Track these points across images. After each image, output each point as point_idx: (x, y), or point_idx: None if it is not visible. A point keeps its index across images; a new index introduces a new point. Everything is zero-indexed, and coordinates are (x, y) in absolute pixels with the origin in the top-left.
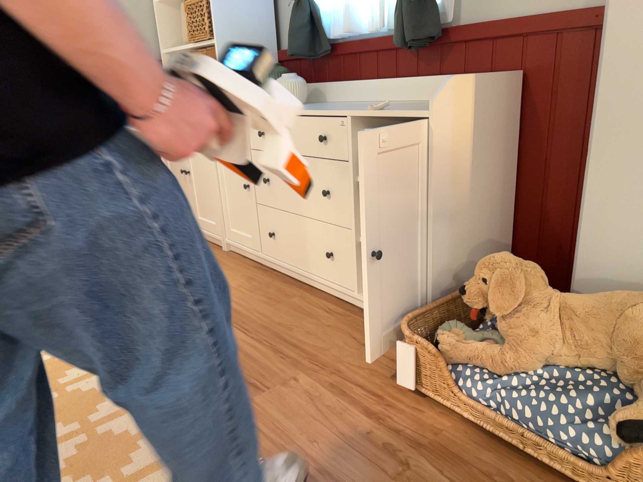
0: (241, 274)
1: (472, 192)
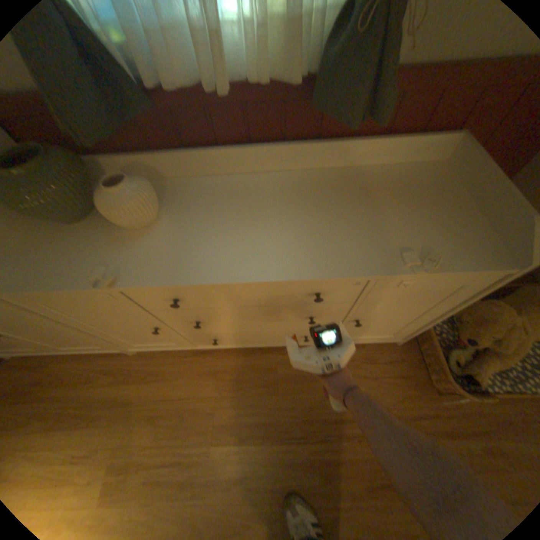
0: (195, 371)
1: None
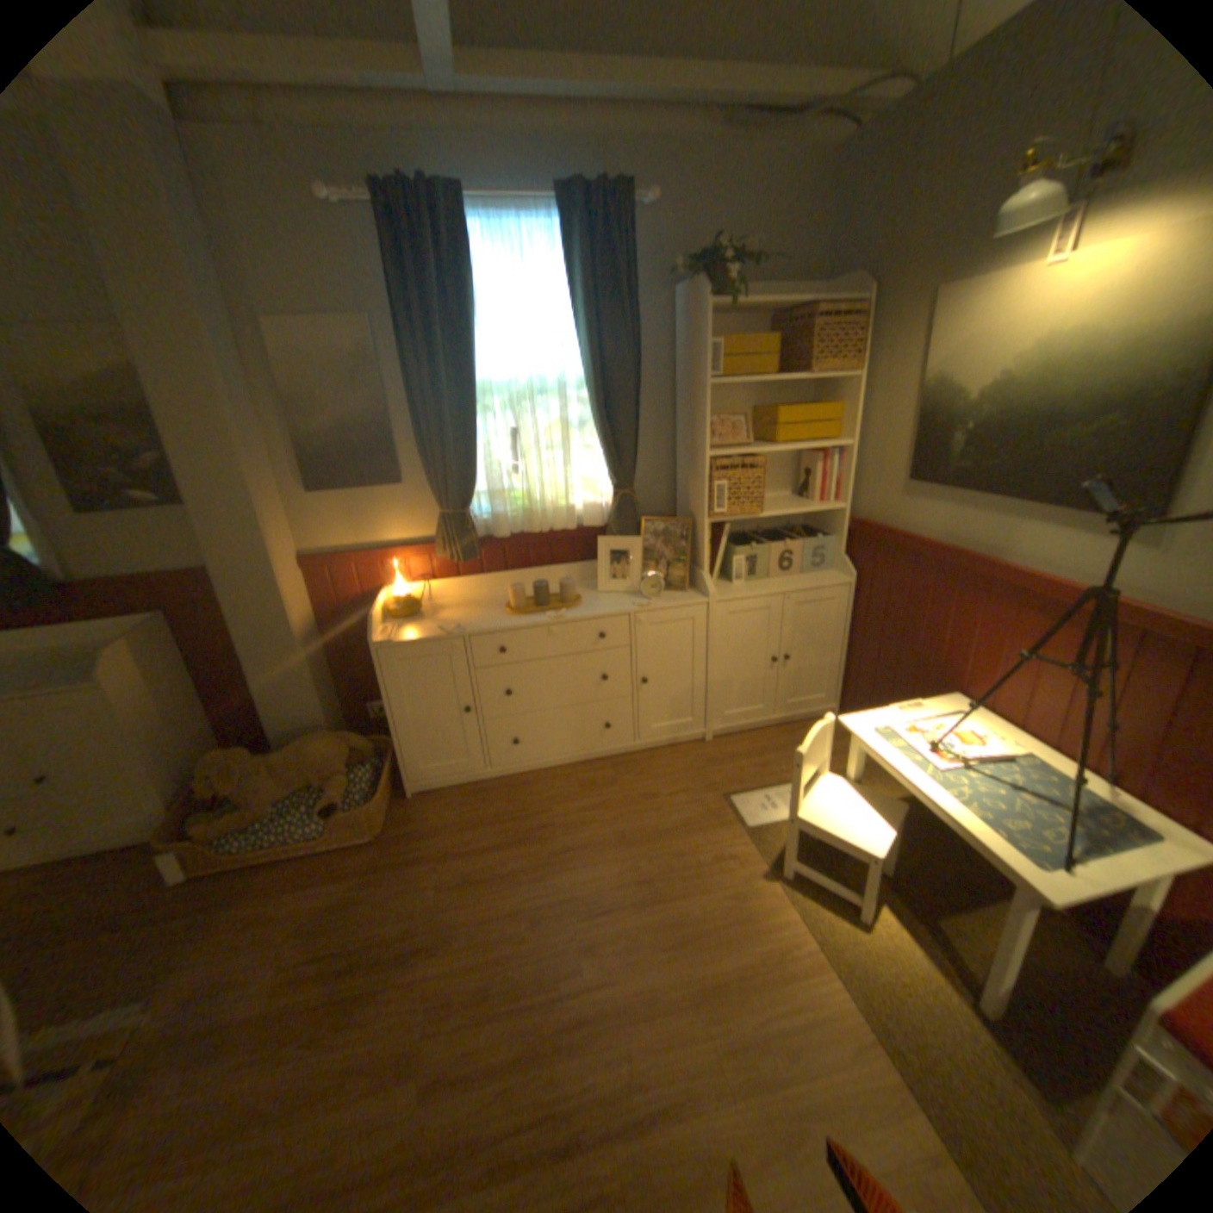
0: None
1: (161, 716)
